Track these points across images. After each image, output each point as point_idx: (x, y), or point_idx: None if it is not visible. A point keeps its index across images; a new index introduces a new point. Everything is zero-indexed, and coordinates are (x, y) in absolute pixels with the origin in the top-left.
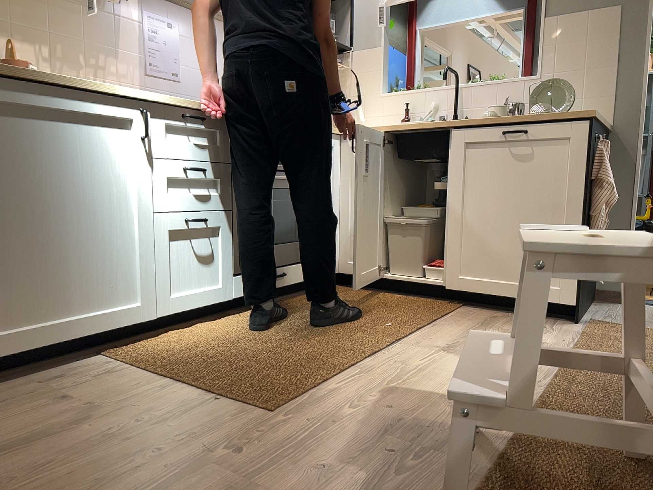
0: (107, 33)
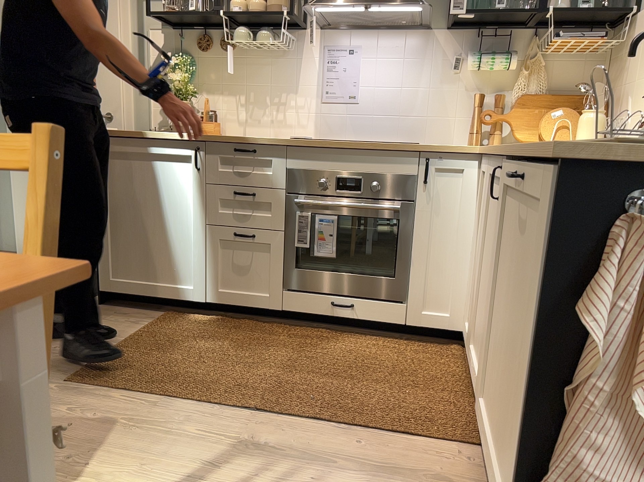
0: (287, 73)
